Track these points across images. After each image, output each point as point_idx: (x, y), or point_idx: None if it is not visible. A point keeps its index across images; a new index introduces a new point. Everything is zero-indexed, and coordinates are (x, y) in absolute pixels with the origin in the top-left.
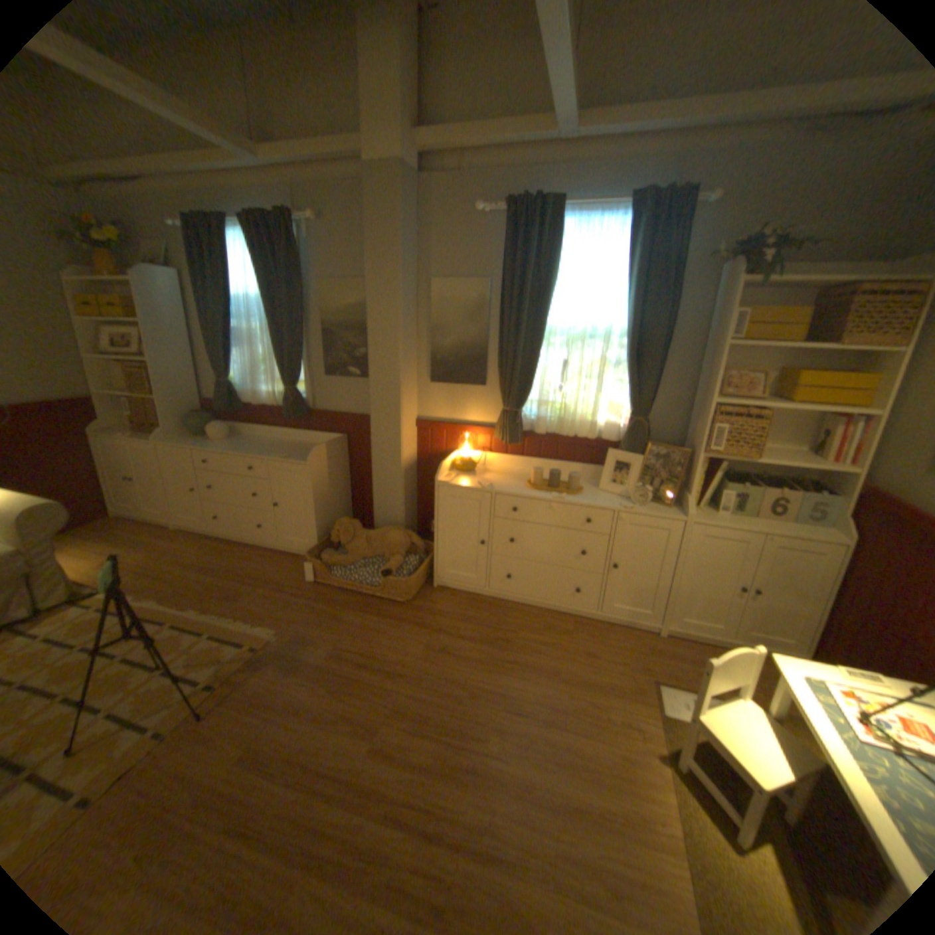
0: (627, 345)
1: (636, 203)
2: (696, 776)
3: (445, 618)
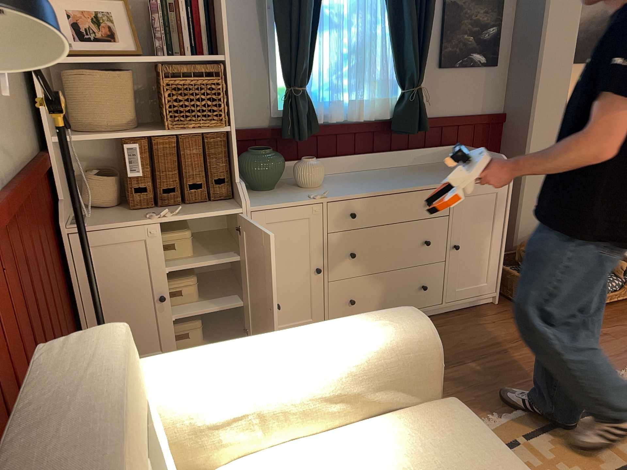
0: None
1: None
2: None
3: None
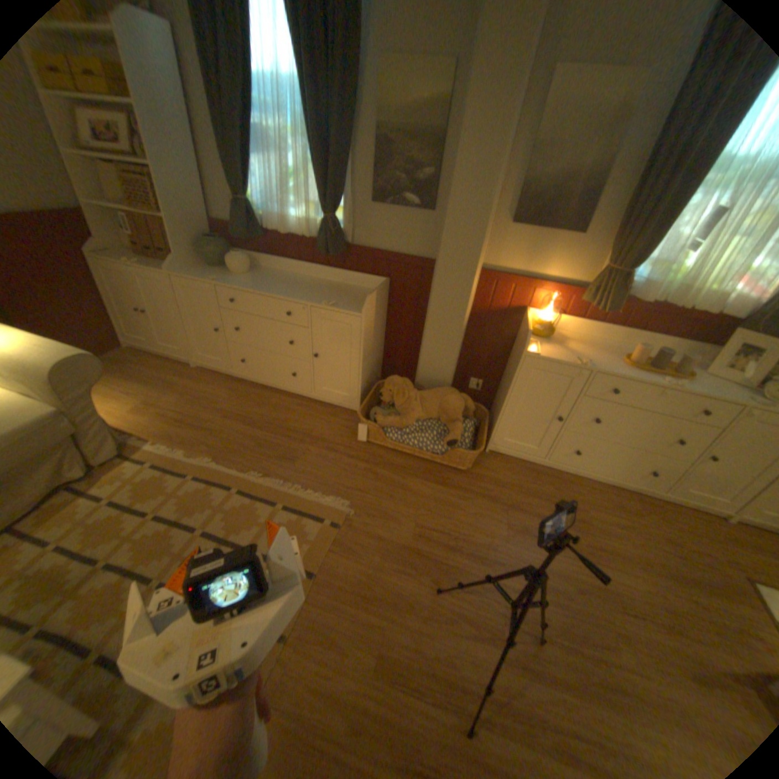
0: None
1: None
2: None
3: (512, 489)
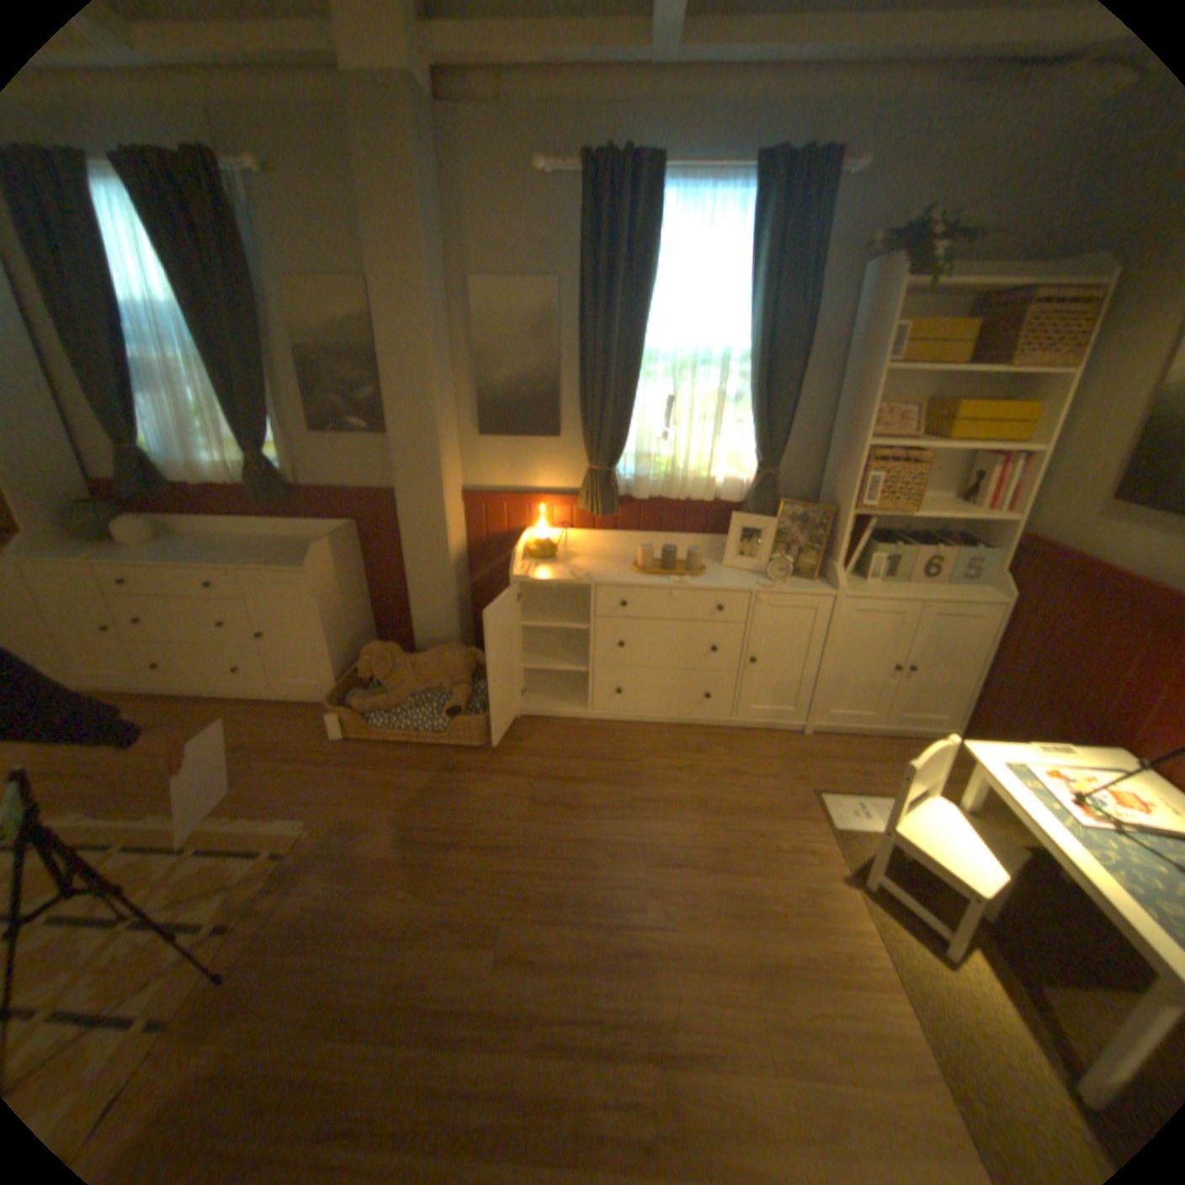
0: (752, 373)
1: (760, 170)
2: (891, 893)
3: (543, 757)
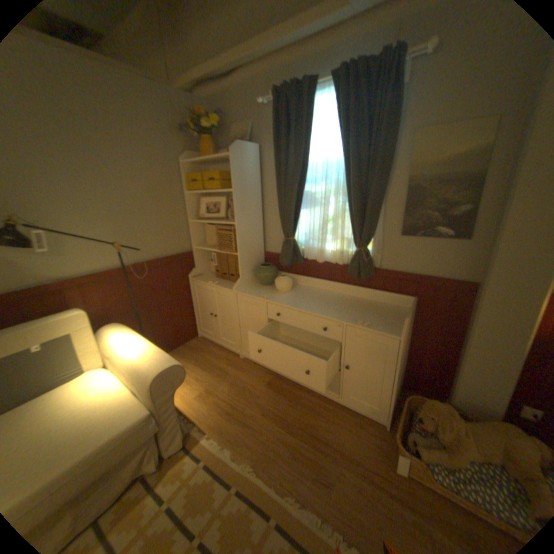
0: None
1: None
2: None
3: None
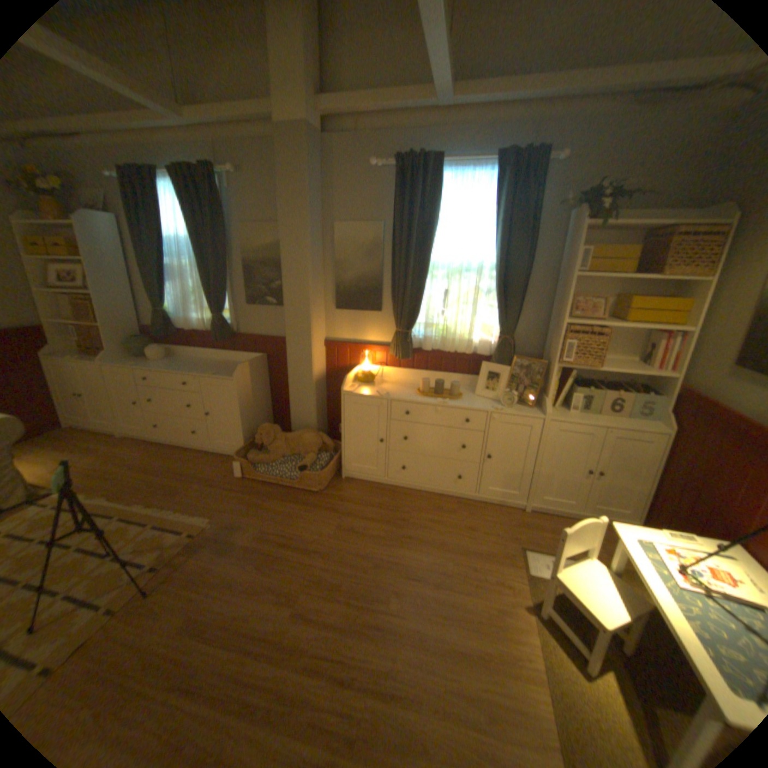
0: (495, 277)
1: (501, 160)
2: (555, 622)
3: (352, 503)
